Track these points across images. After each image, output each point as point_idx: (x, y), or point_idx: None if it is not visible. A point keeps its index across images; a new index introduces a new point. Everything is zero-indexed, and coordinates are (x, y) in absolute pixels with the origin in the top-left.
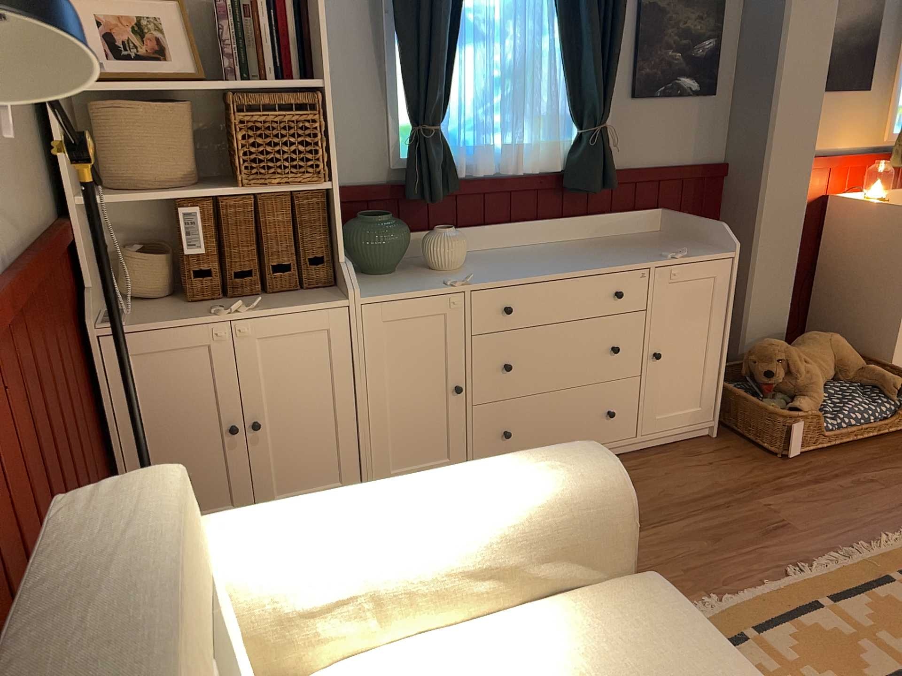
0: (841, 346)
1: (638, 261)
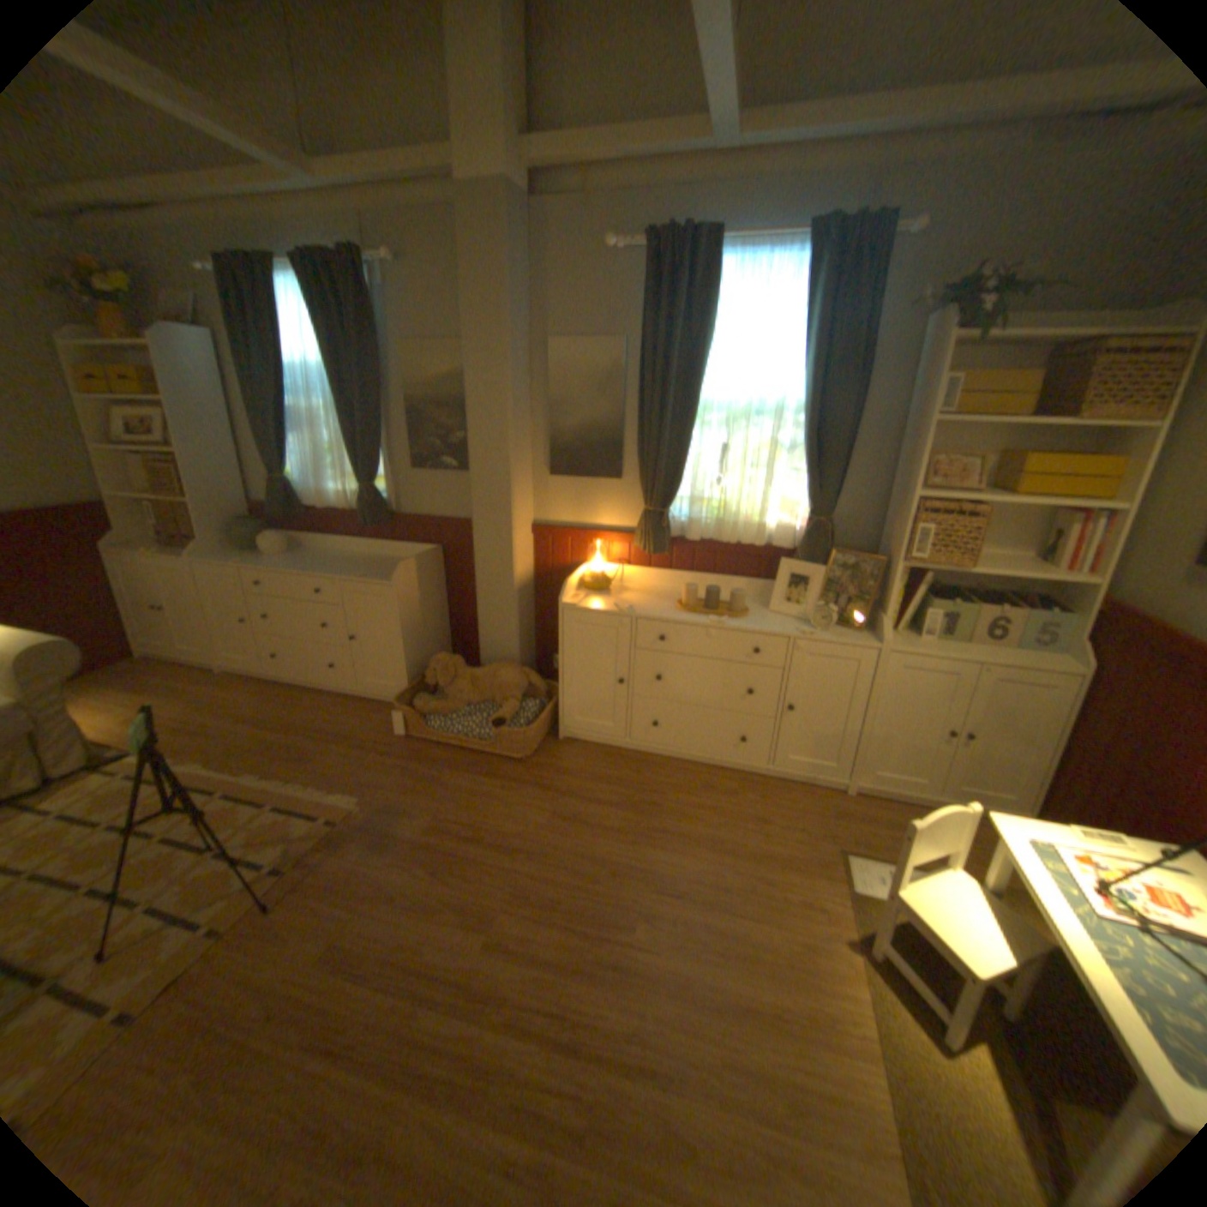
0: (503, 679)
1: (333, 575)
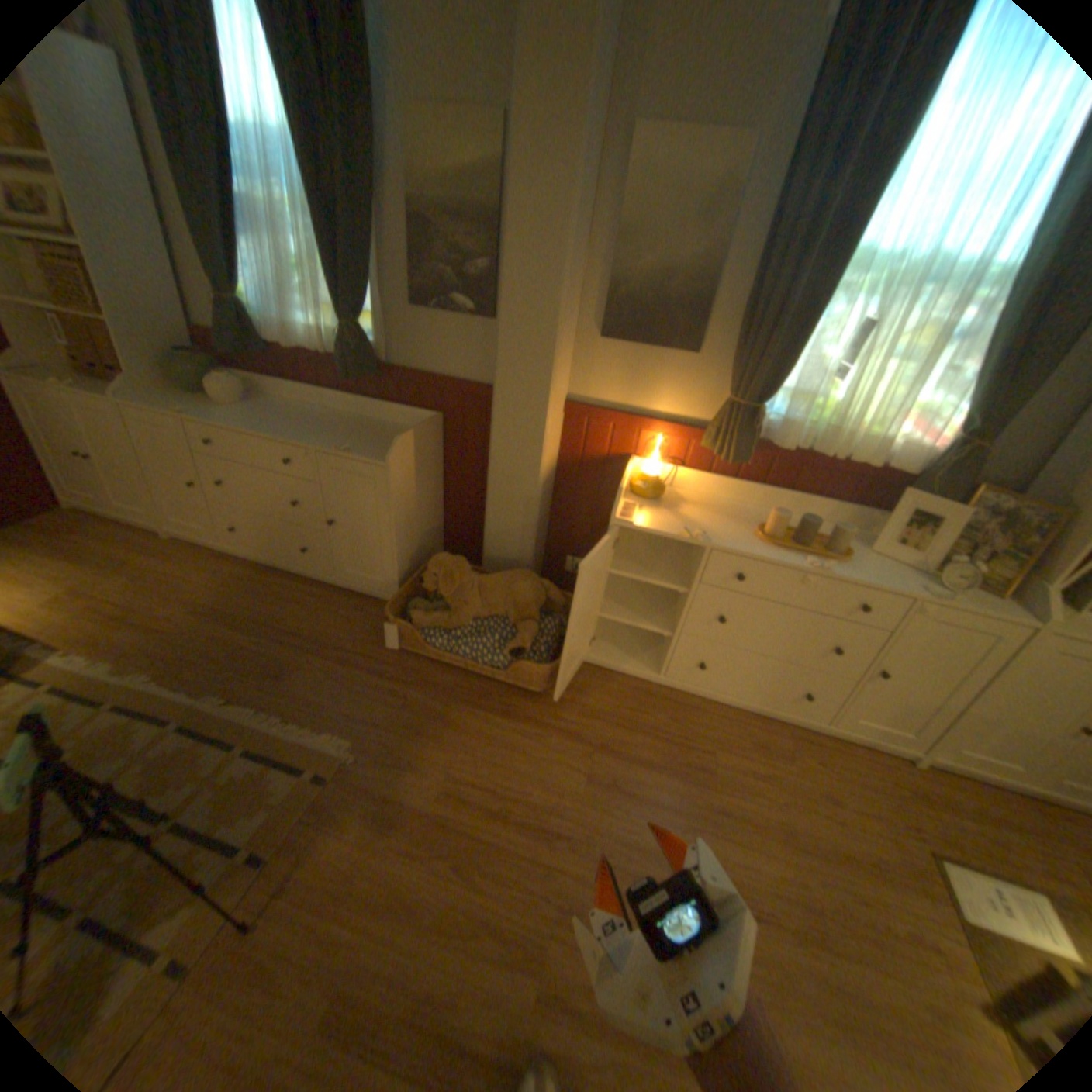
0: (520, 592)
1: (309, 443)
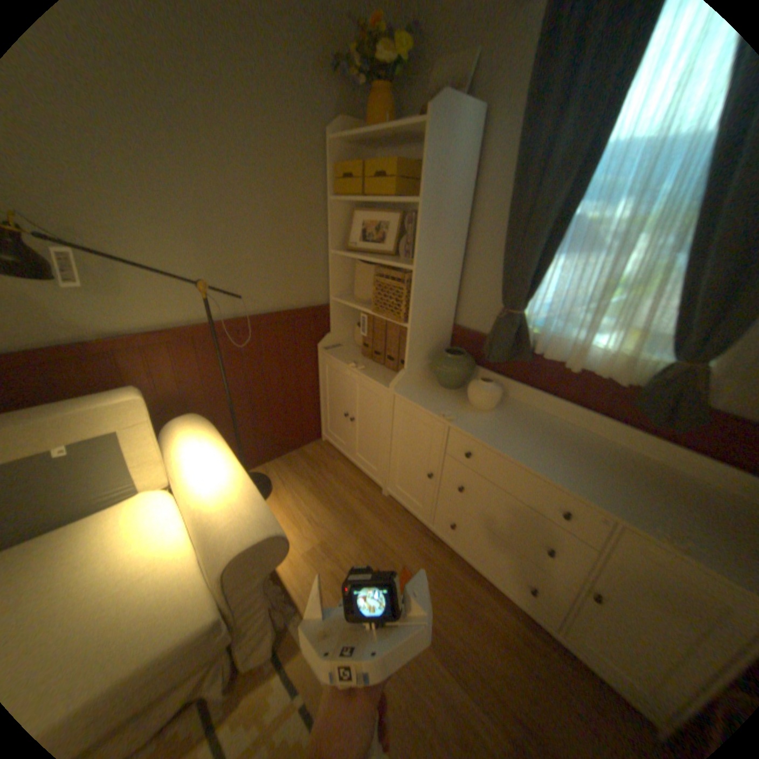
0: None
1: (614, 507)
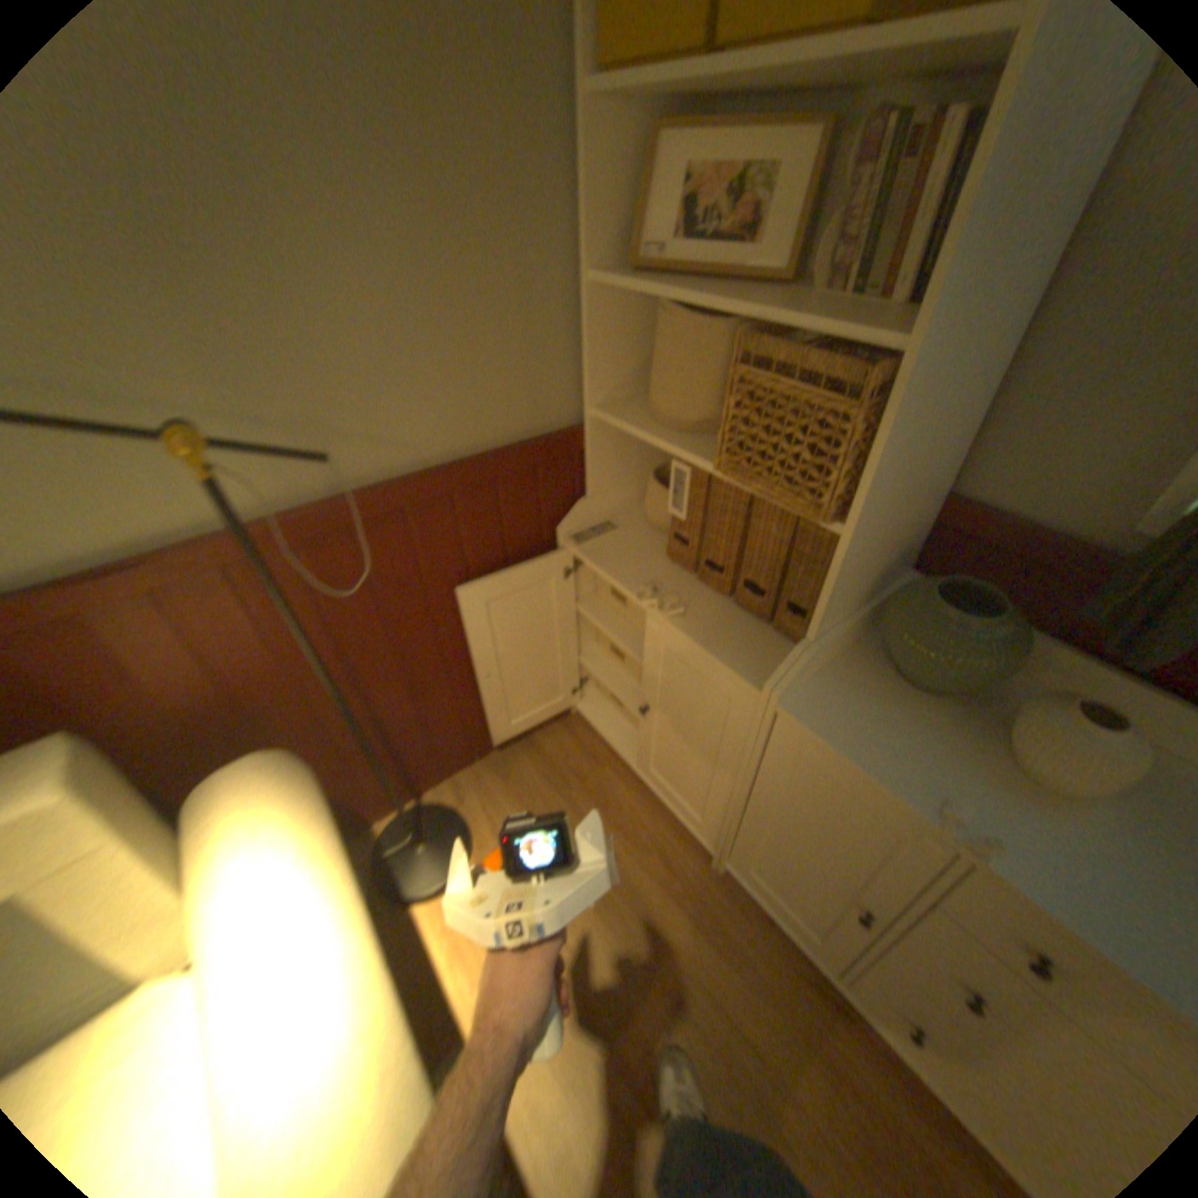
0: None
1: None
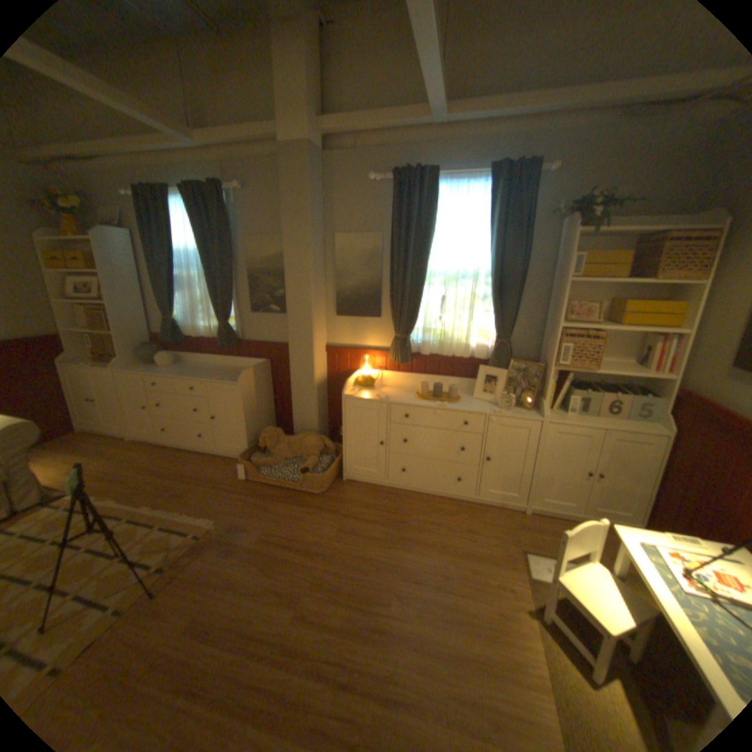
0: (308, 443)
1: (202, 379)
